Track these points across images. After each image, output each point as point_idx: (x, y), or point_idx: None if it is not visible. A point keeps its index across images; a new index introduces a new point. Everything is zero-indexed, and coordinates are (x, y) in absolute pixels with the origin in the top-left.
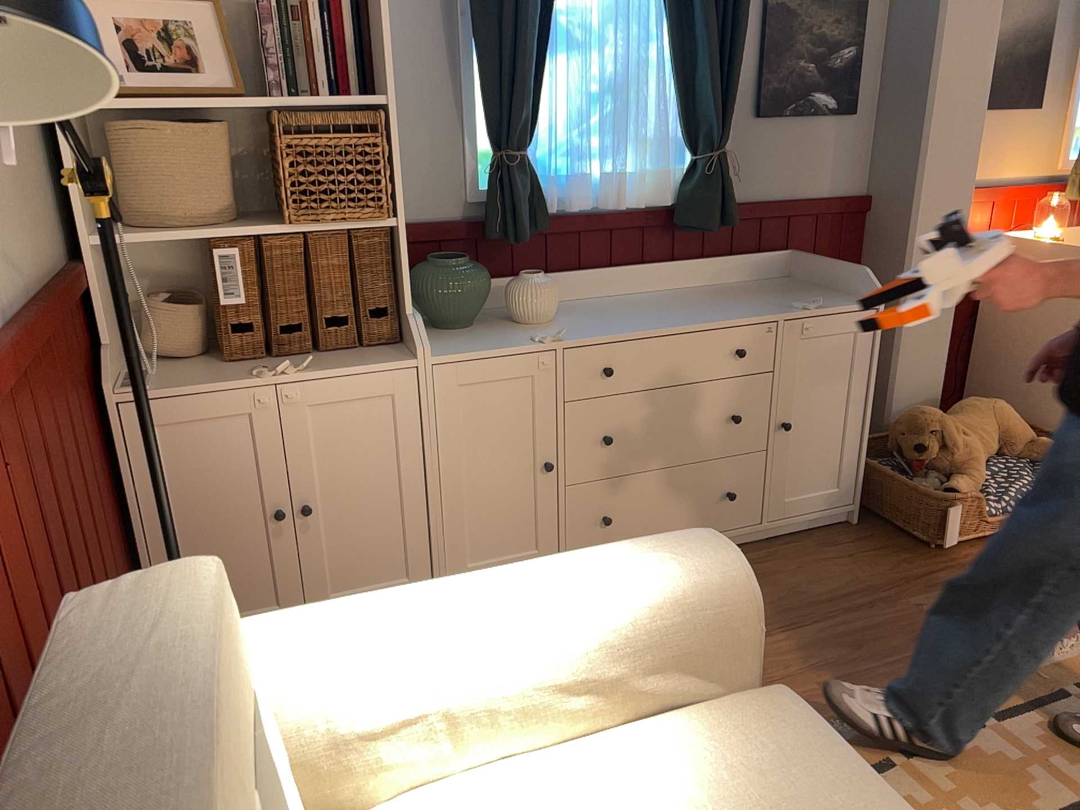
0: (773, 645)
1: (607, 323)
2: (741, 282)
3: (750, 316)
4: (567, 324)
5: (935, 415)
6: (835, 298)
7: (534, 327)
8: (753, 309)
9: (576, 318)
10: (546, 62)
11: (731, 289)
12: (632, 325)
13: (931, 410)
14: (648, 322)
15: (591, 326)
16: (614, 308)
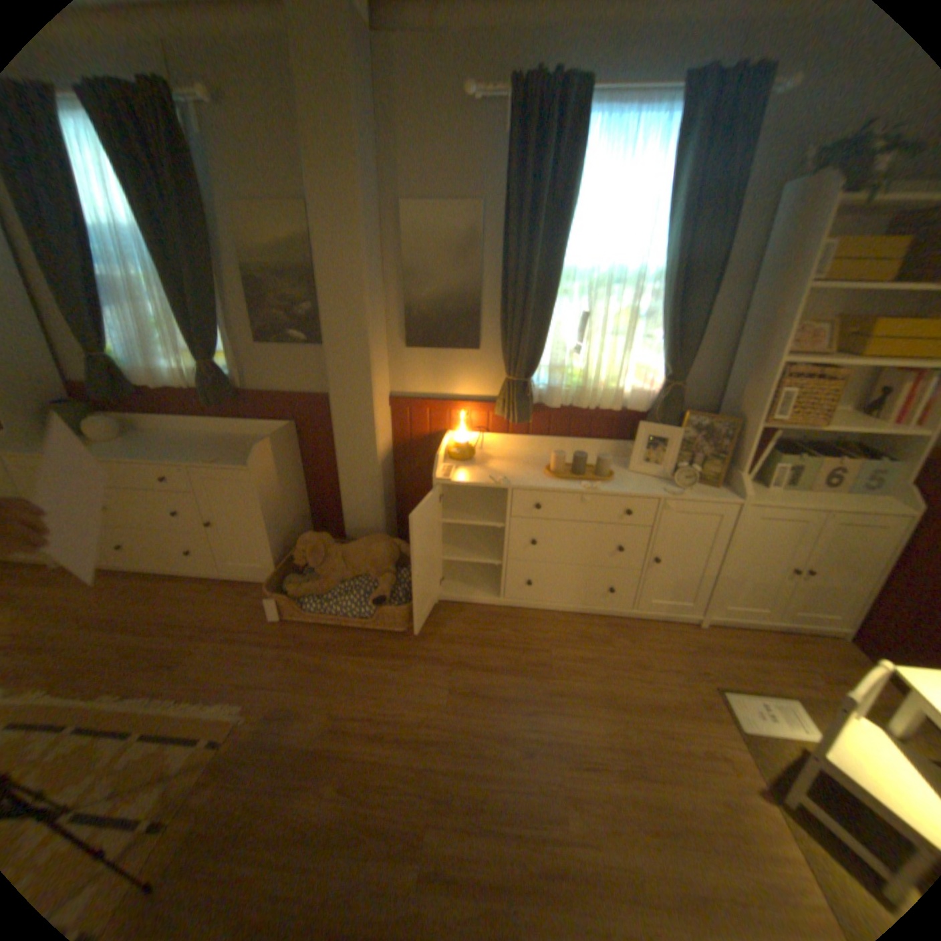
0: (105, 639)
1: (111, 450)
2: (259, 436)
3: (170, 461)
4: (102, 446)
5: (312, 541)
6: (244, 459)
7: (84, 446)
8: (187, 457)
9: (118, 443)
10: (101, 309)
11: (234, 441)
12: (112, 454)
13: (312, 537)
14: (121, 454)
15: (102, 450)
16: (151, 441)
